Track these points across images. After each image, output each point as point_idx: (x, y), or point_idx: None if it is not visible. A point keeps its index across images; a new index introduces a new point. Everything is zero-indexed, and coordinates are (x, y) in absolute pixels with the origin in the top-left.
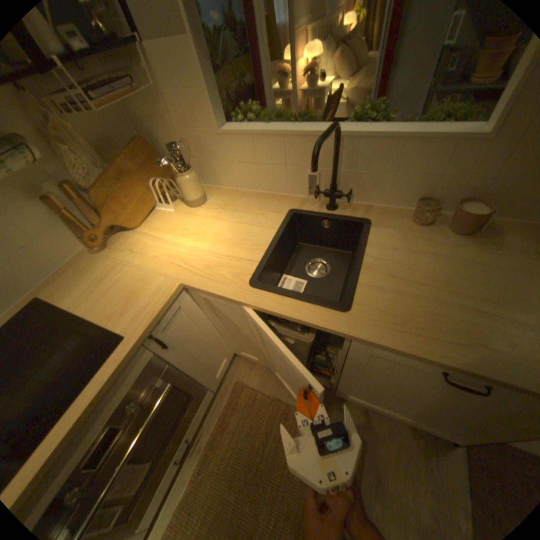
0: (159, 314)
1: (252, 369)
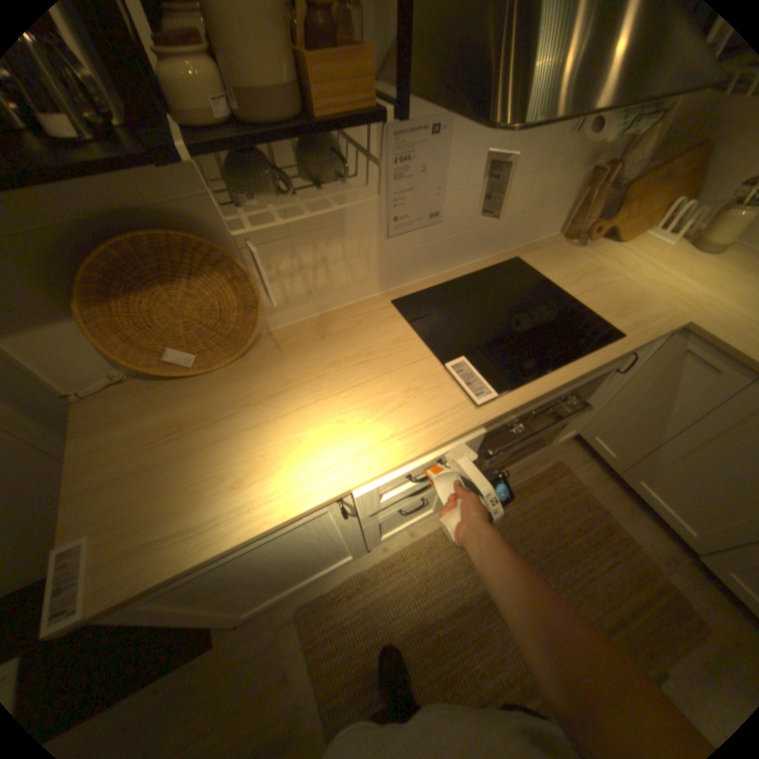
0: (659, 337)
1: (585, 465)
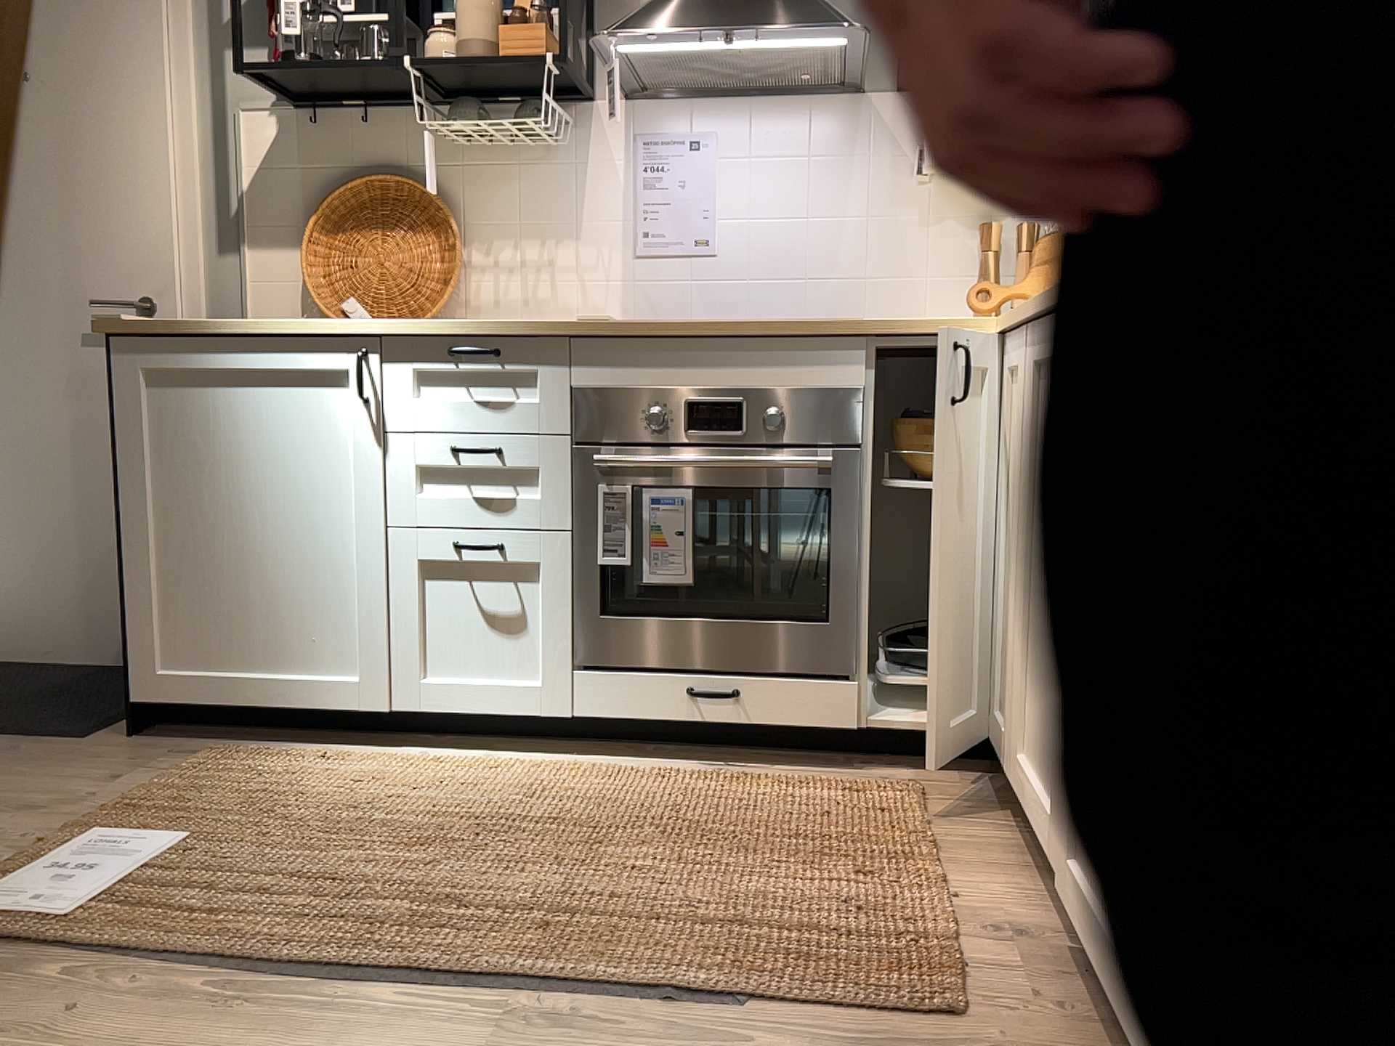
0: (928, 329)
1: (984, 806)
